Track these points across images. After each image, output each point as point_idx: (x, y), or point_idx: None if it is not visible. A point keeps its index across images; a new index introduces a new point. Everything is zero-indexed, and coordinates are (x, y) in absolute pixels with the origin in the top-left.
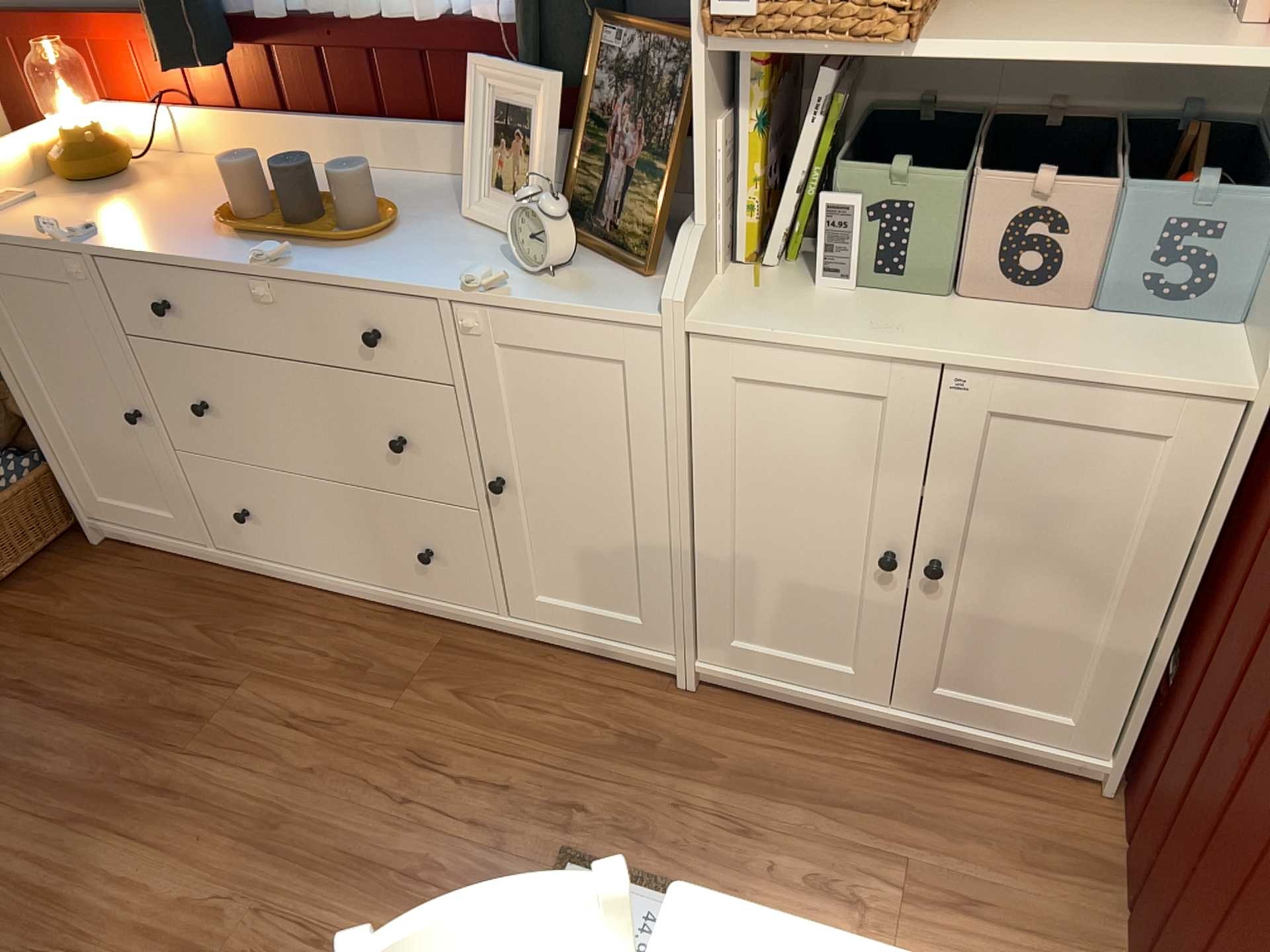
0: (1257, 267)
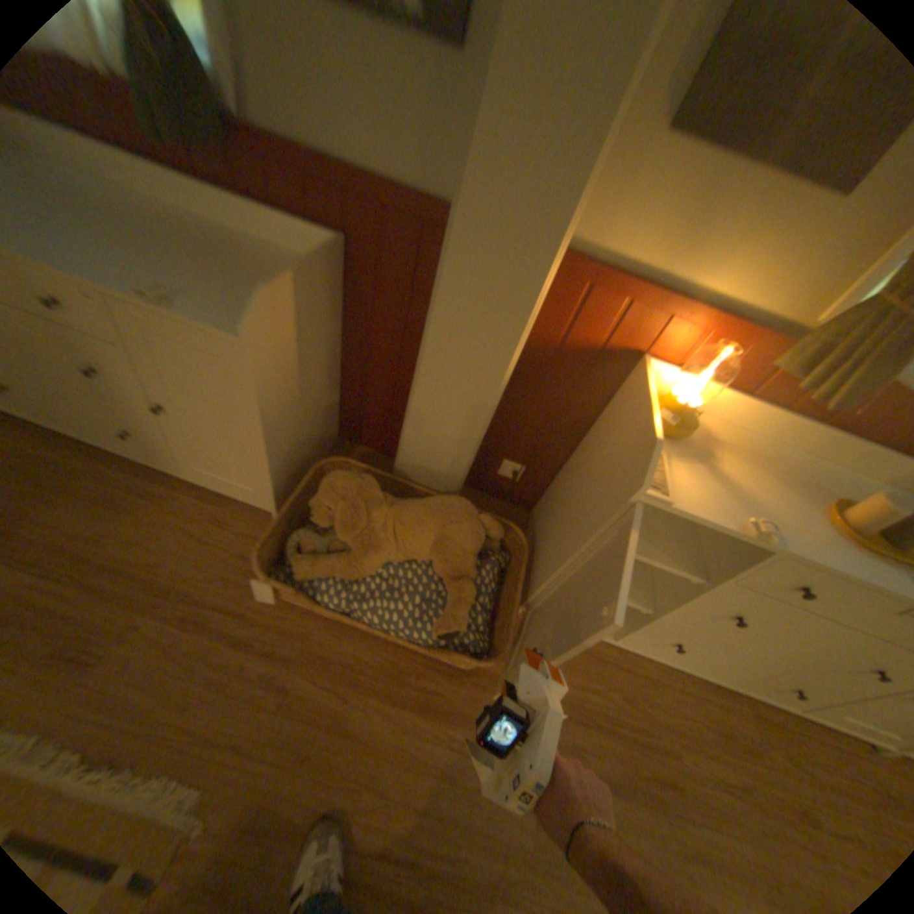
0: None
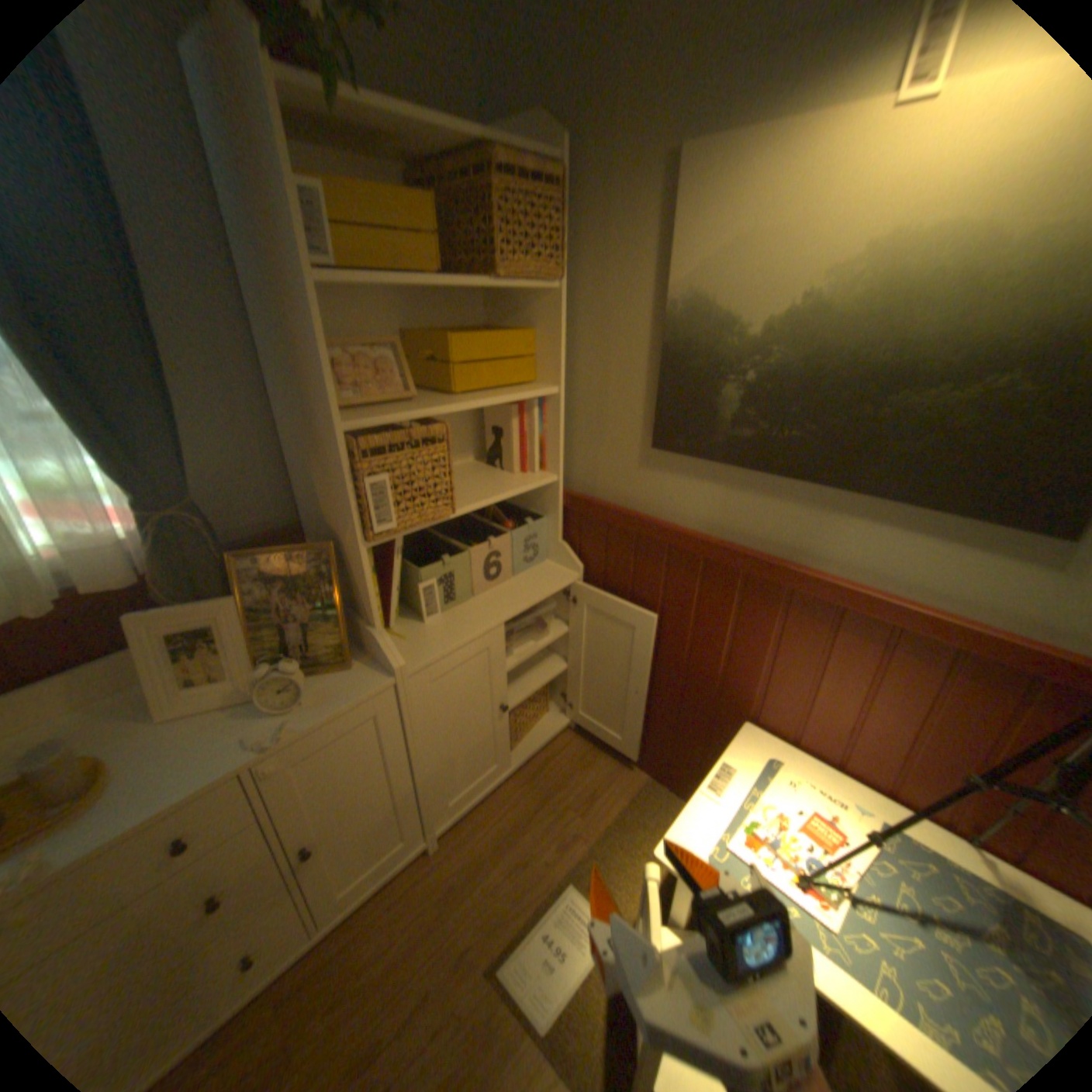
0: (550, 539)
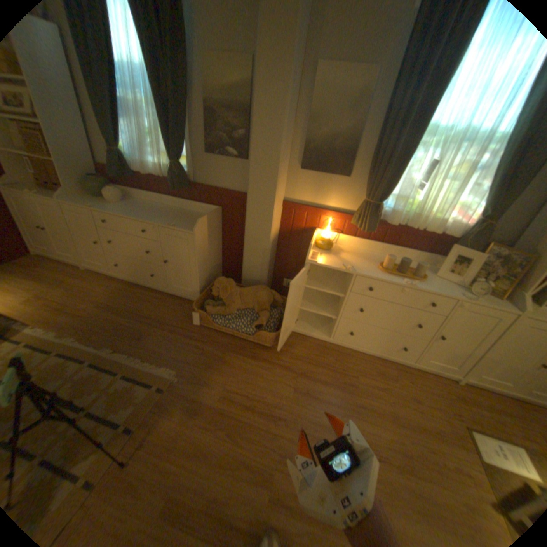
0: None
